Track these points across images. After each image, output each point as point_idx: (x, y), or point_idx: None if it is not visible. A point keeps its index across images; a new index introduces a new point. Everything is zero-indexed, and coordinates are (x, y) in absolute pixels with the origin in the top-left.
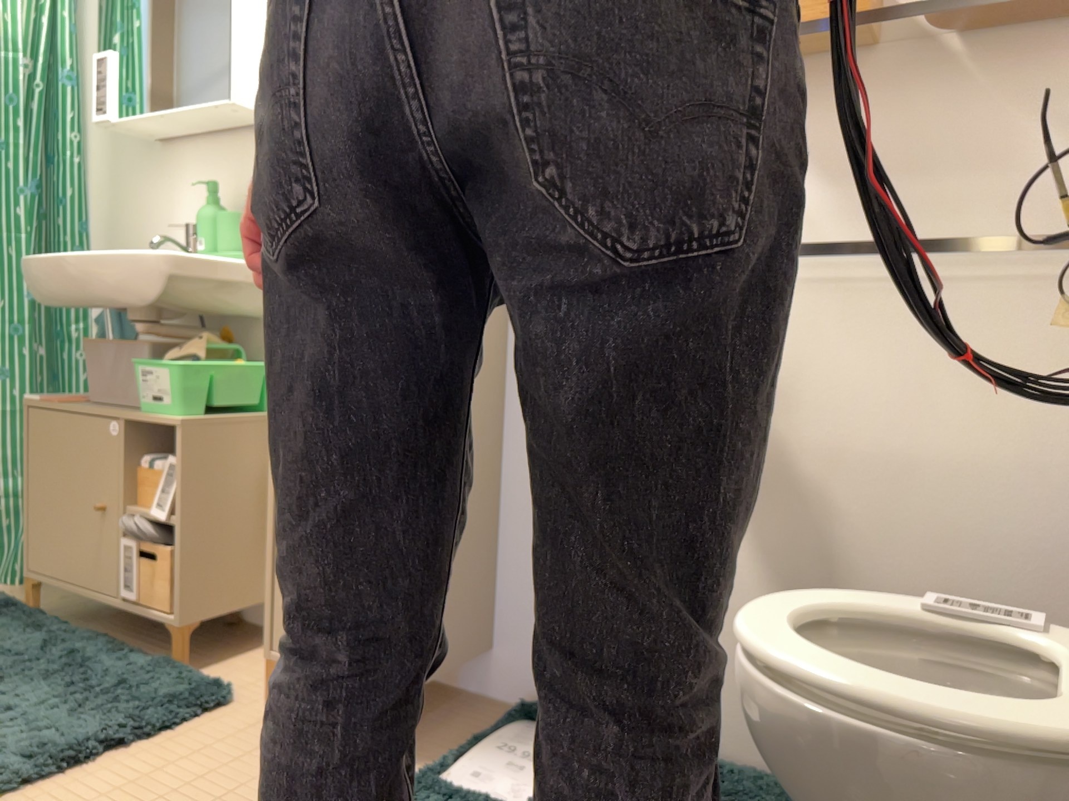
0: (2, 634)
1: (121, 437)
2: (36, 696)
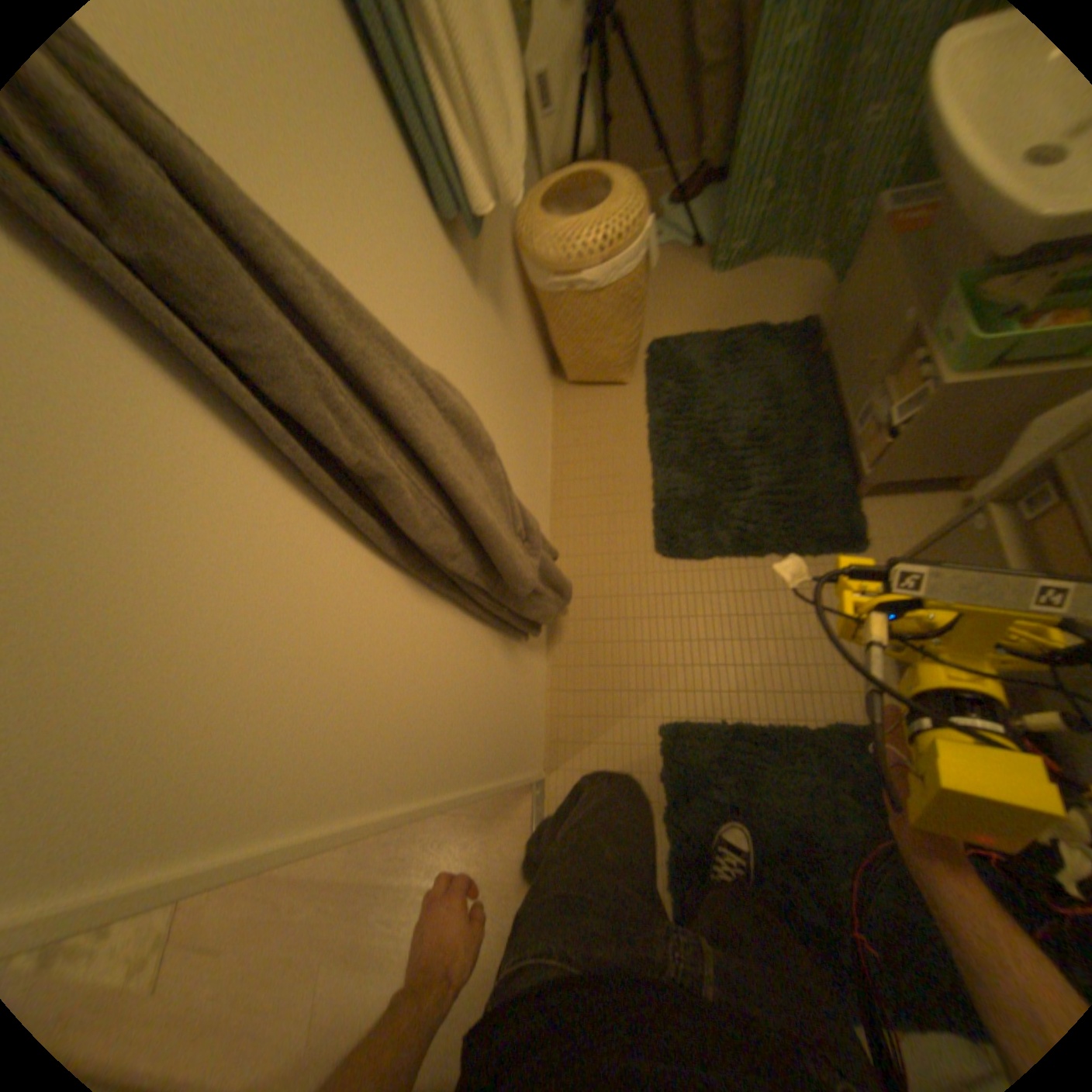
0: (784, 388)
1: (907, 322)
2: (763, 484)
